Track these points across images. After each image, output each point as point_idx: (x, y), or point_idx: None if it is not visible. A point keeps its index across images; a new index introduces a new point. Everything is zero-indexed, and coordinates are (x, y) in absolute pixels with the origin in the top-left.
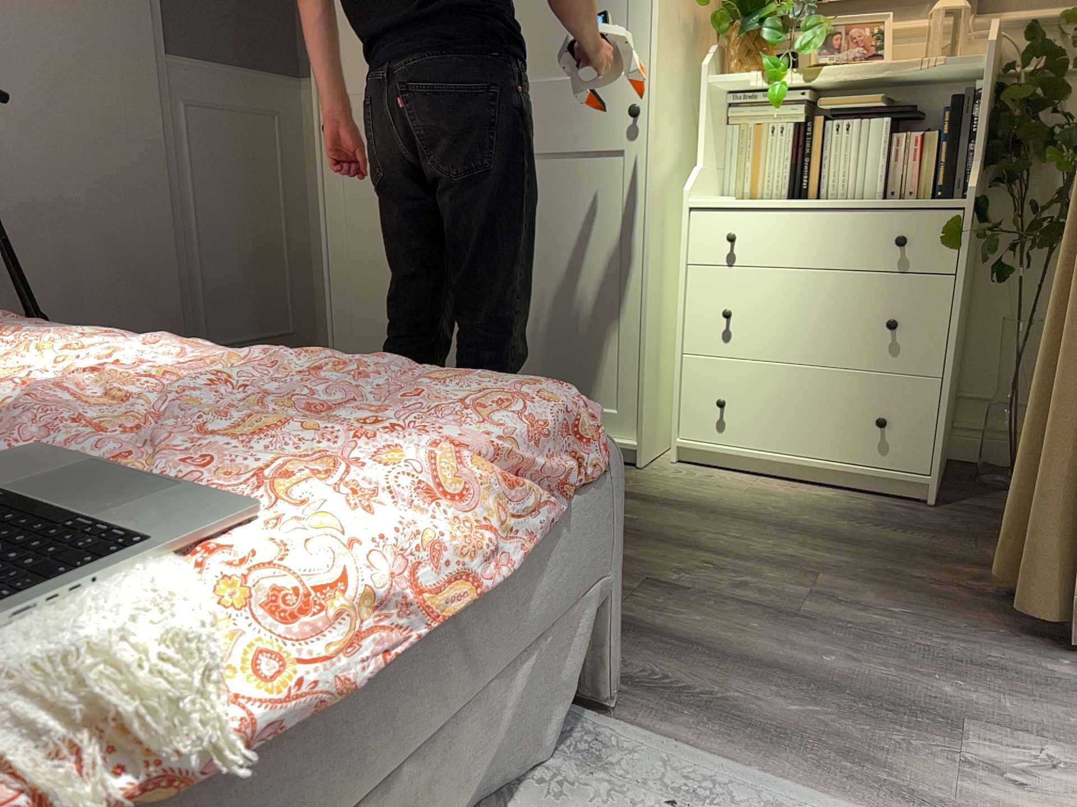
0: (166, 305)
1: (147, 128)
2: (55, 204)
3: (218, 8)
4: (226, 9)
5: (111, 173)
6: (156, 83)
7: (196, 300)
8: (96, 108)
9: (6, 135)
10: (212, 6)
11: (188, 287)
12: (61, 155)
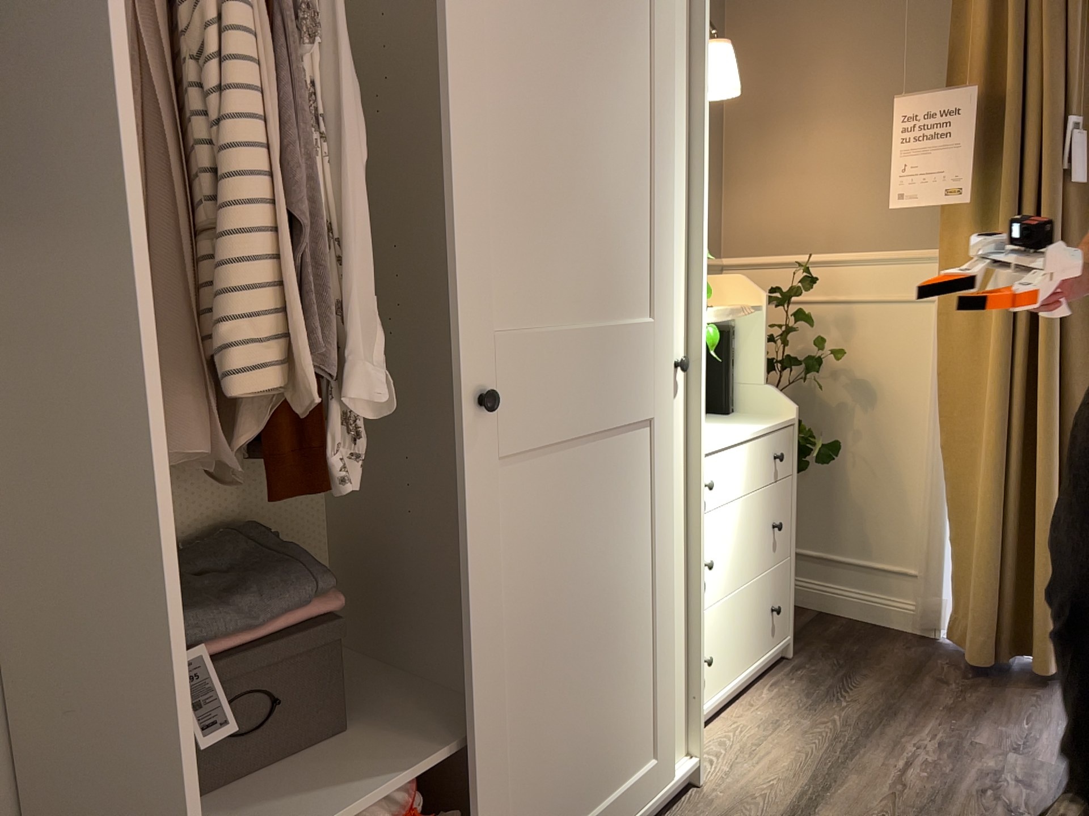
0: None
1: None
2: None
3: None
4: None
5: None
6: None
7: None
8: None
9: None
10: None
11: None
12: None
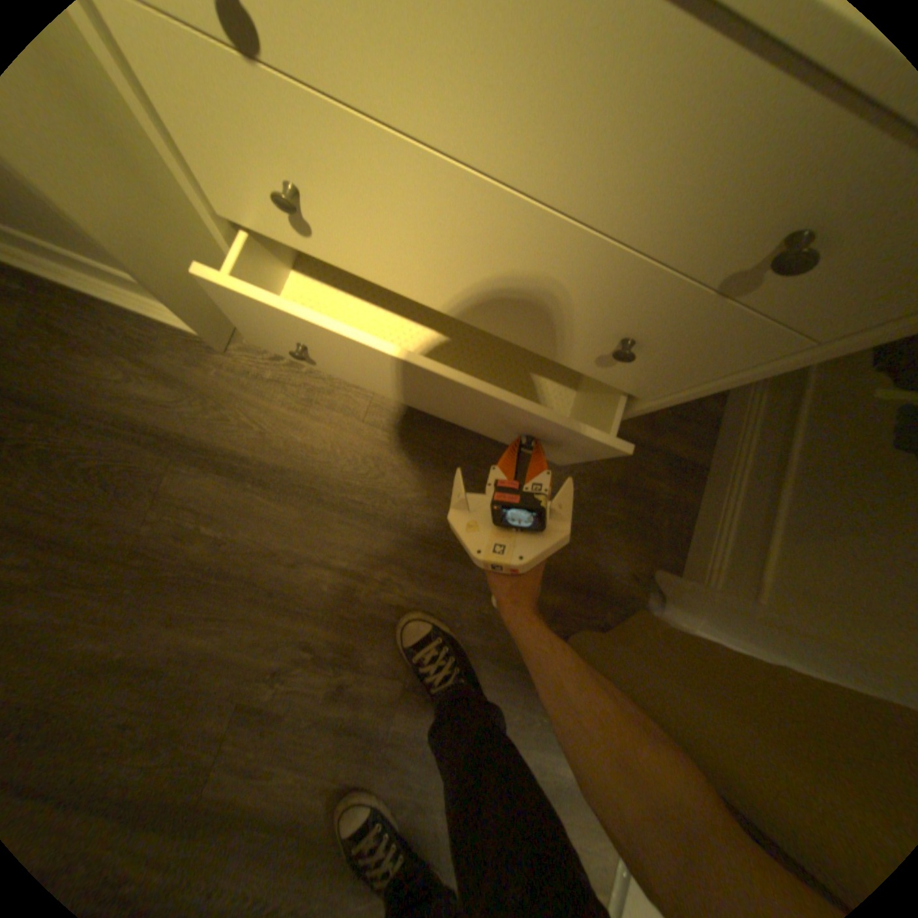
0: None
1: None
2: None
3: None
4: None
5: None
6: None
7: None
8: None
9: None
10: None
11: None
12: None
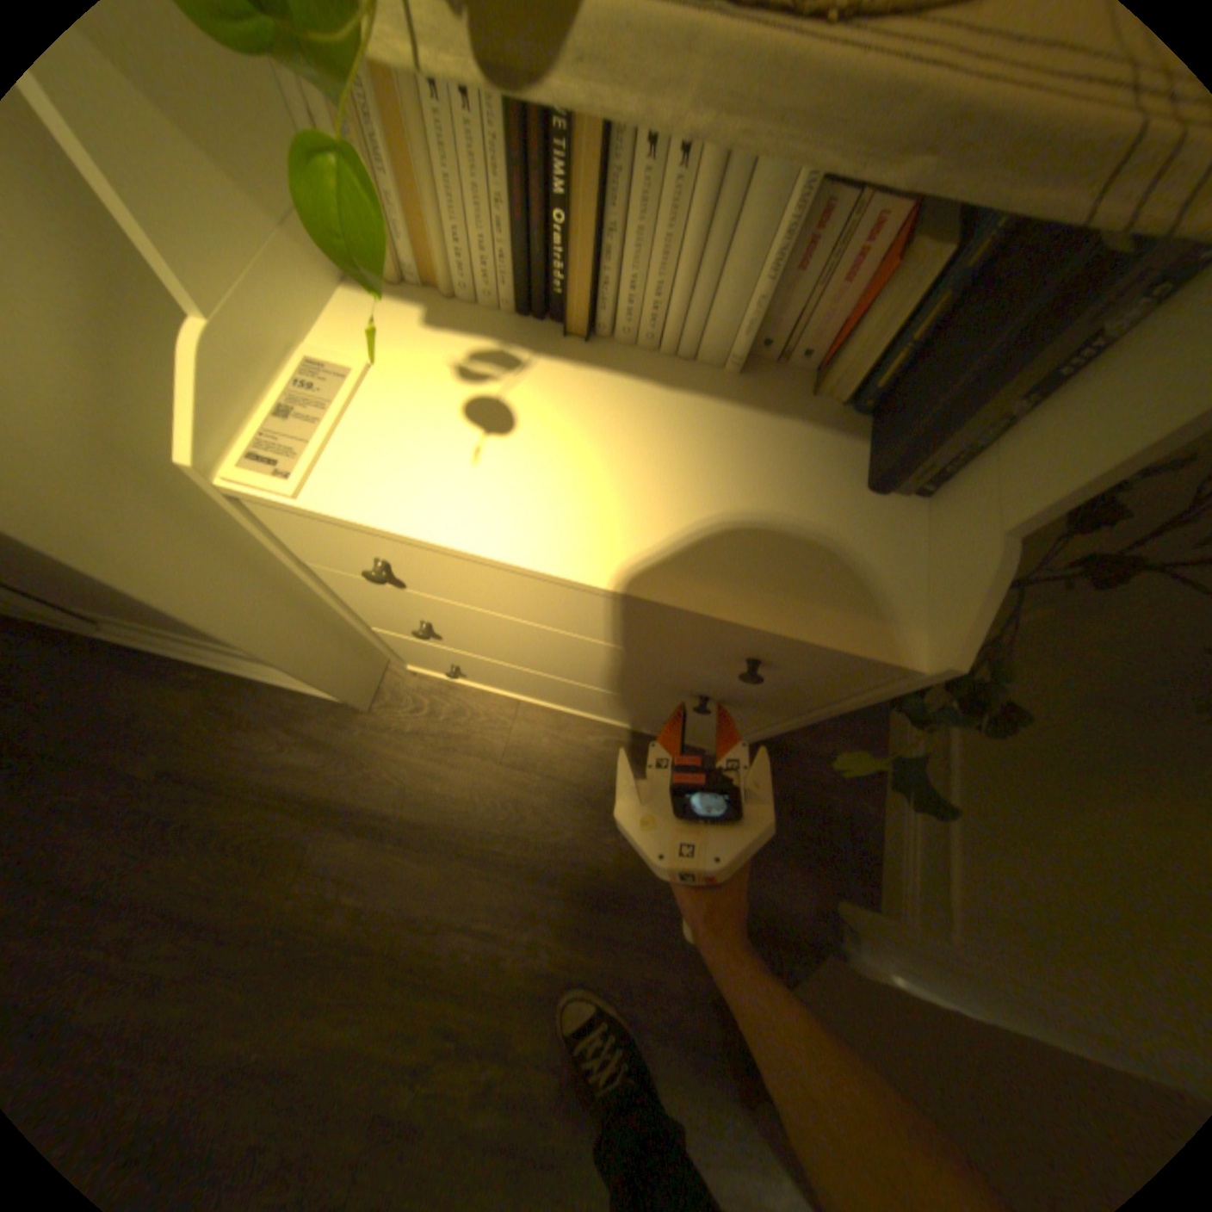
0: None
1: None
2: None
3: None
4: None
5: None
6: None
7: None
8: None
9: None
10: None
11: None
12: None
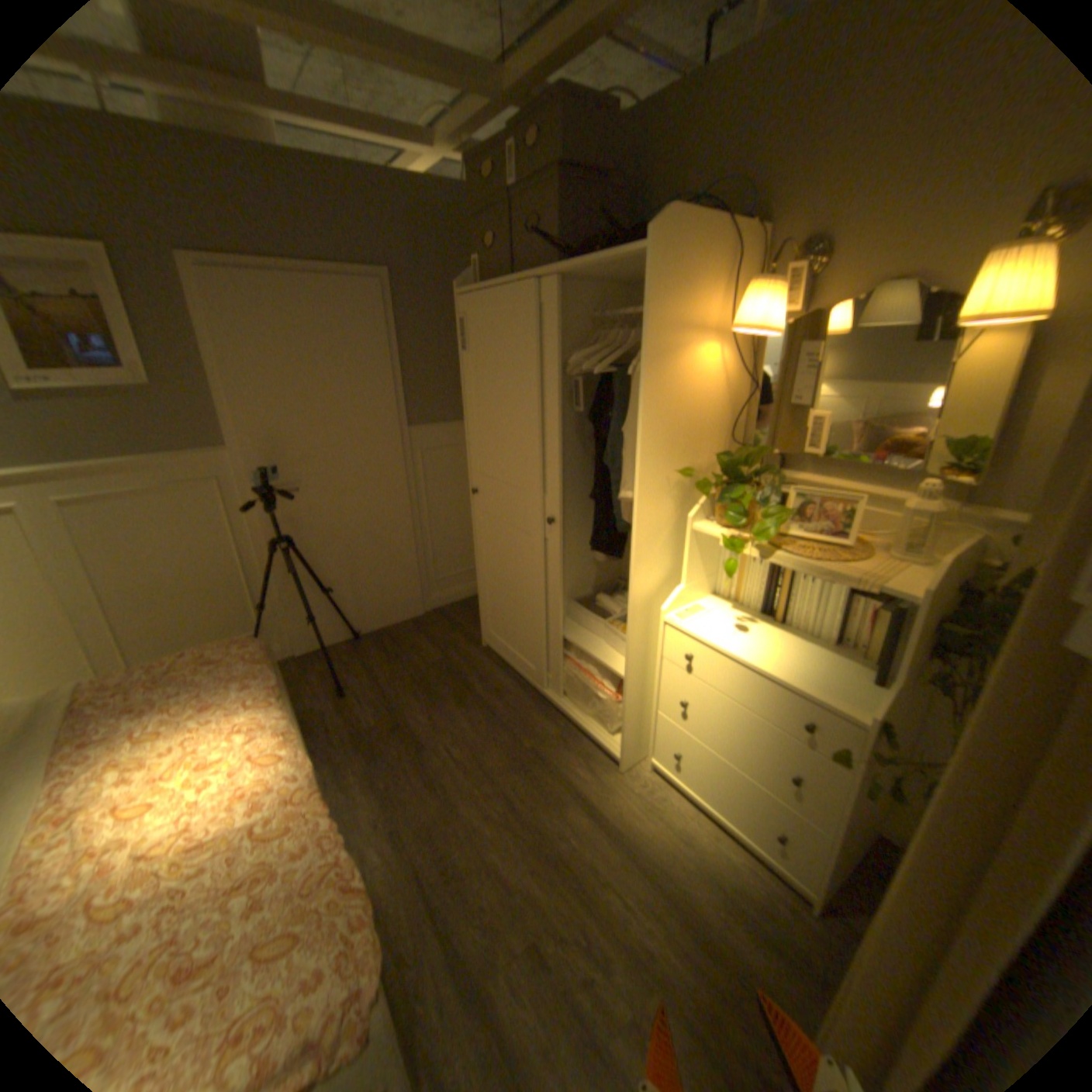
0: (405, 565)
1: (393, 473)
2: (339, 525)
3: (441, 389)
4: (446, 389)
5: (371, 502)
6: (398, 446)
7: (425, 558)
8: (362, 469)
9: (310, 495)
10: (437, 389)
11: (420, 552)
12: (342, 498)
